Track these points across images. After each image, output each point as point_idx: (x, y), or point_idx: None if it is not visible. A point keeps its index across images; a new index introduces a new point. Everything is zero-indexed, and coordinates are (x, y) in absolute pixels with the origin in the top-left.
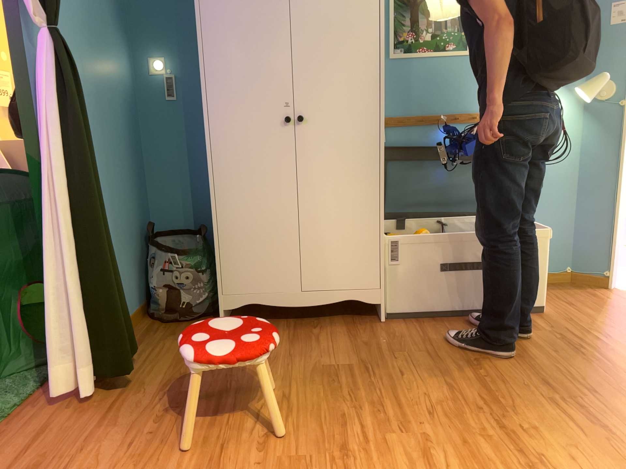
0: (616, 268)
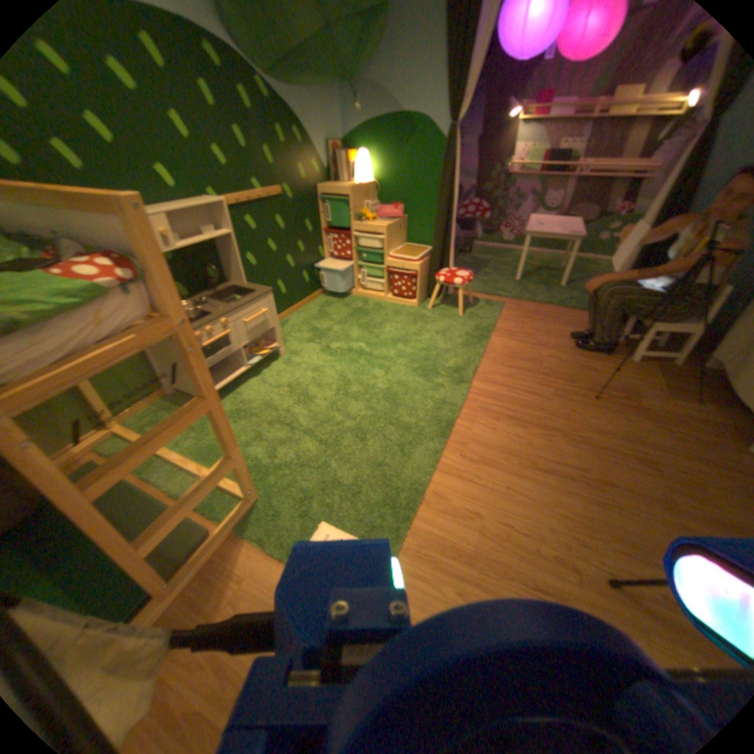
0: None
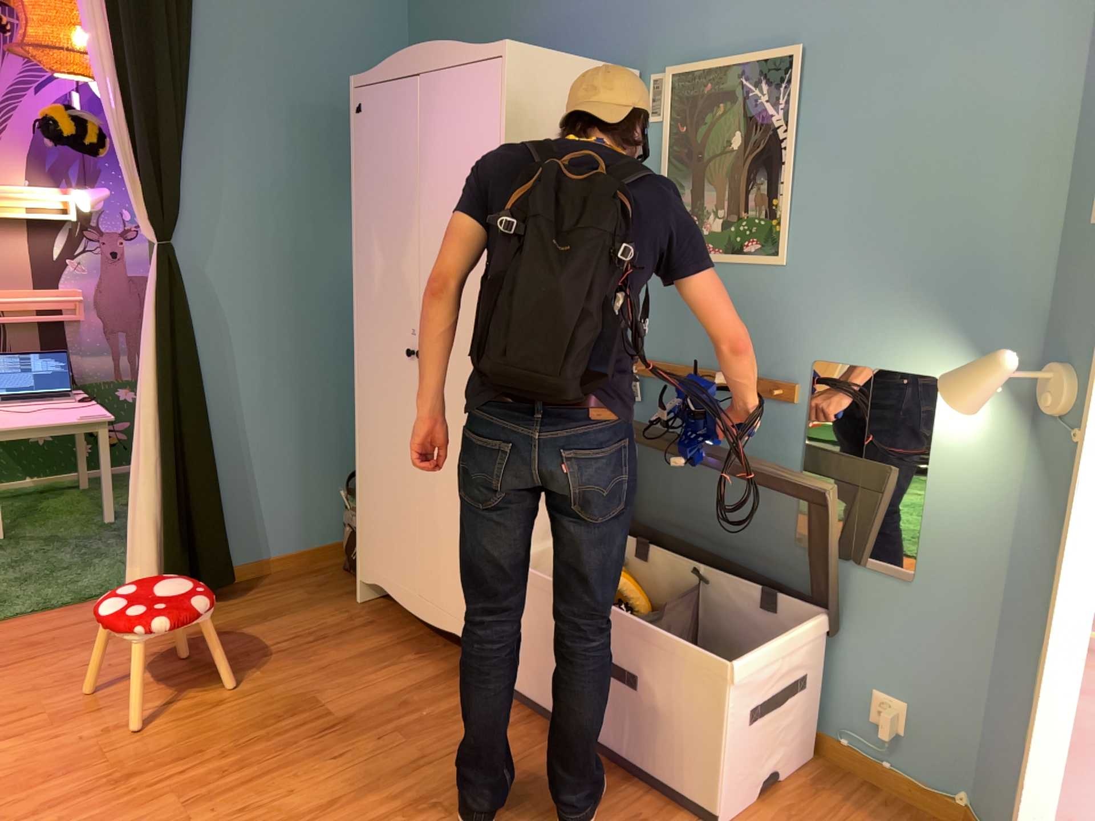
0: None
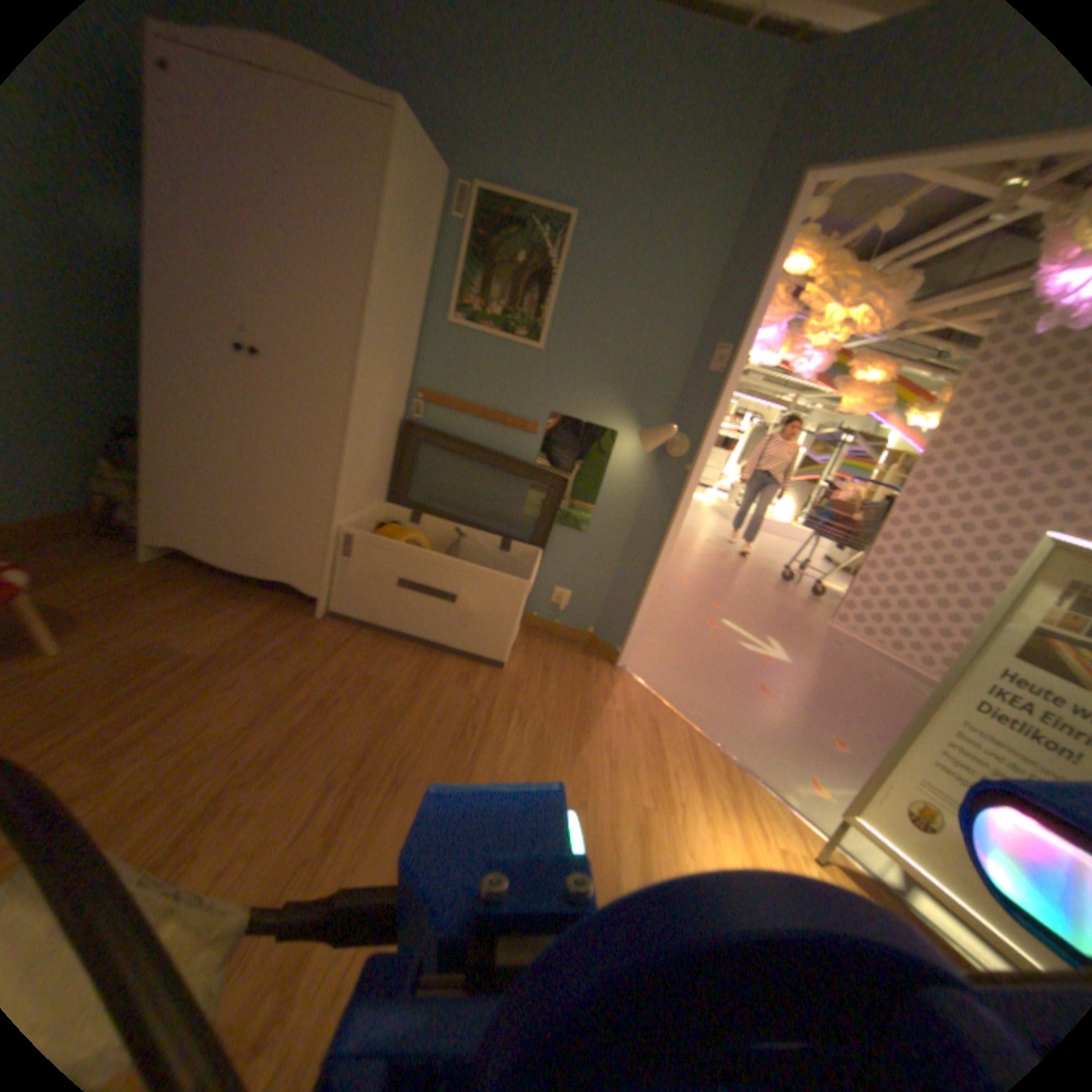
0: (632, 646)
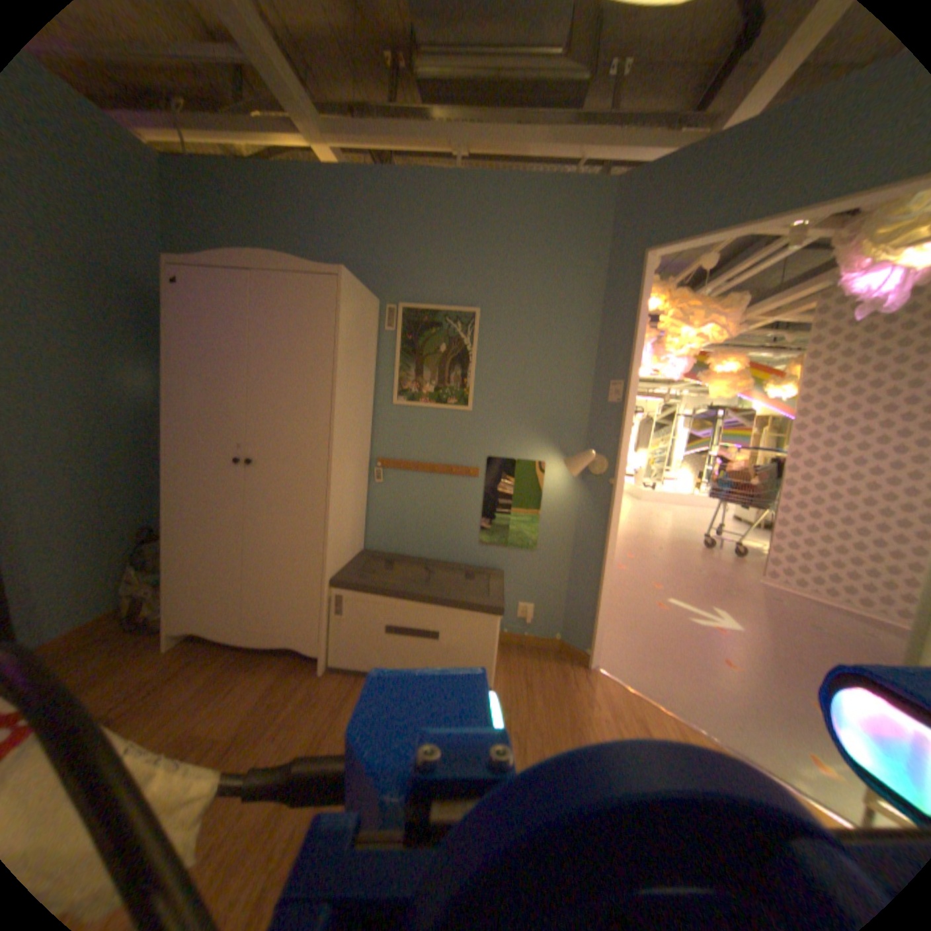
0: (600, 646)
